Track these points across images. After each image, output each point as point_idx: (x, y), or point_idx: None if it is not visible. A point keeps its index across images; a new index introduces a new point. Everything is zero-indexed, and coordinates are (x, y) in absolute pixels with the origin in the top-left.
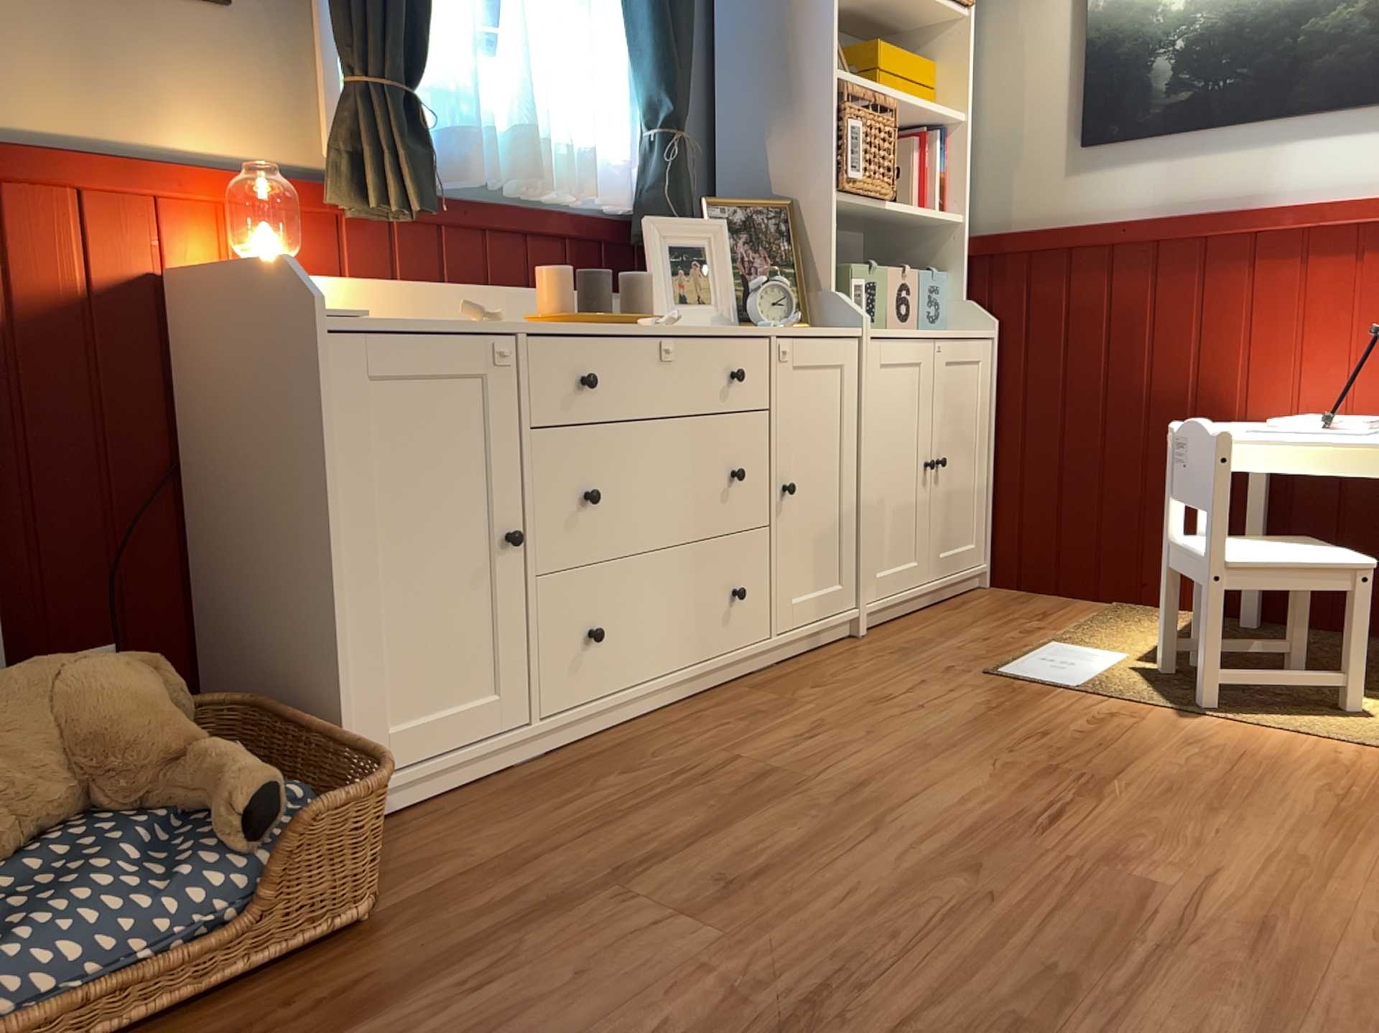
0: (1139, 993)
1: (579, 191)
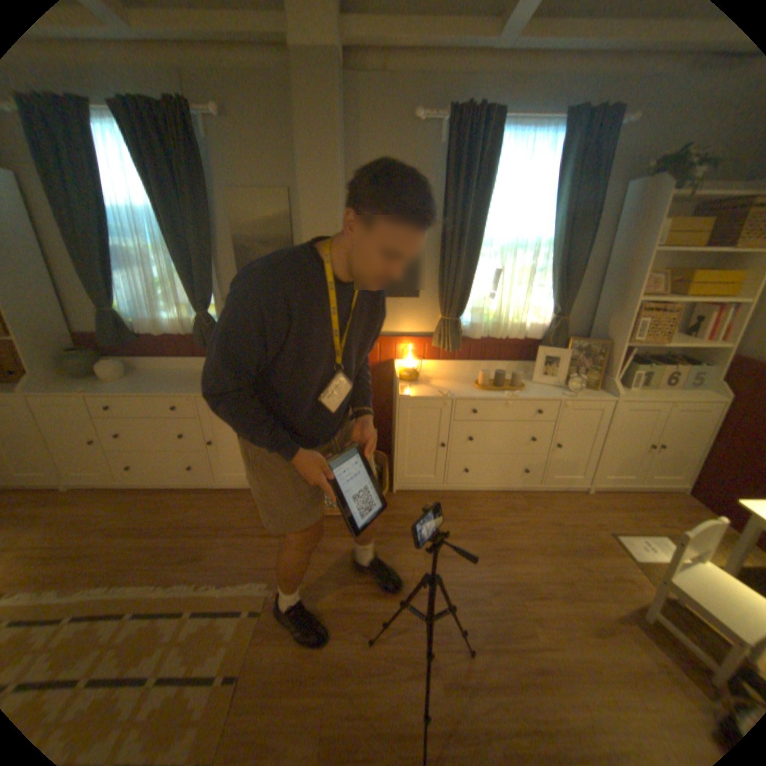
0: (484, 655)
1: (517, 337)
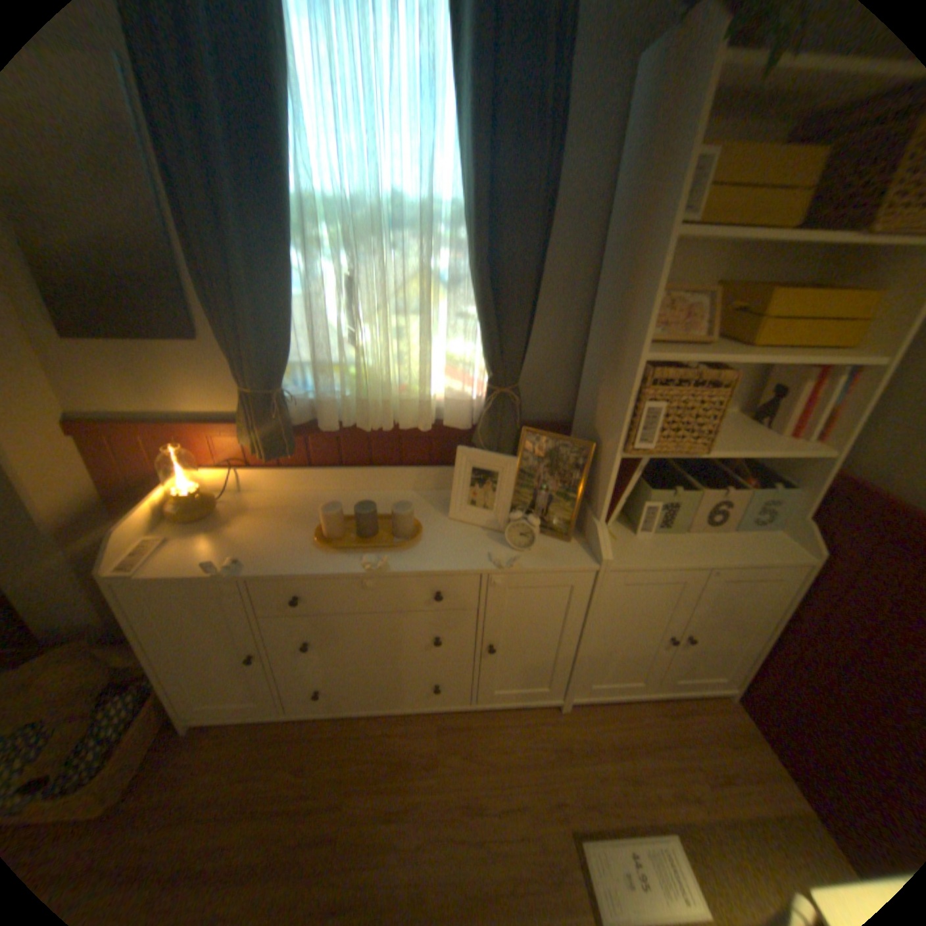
0: None
1: (417, 425)
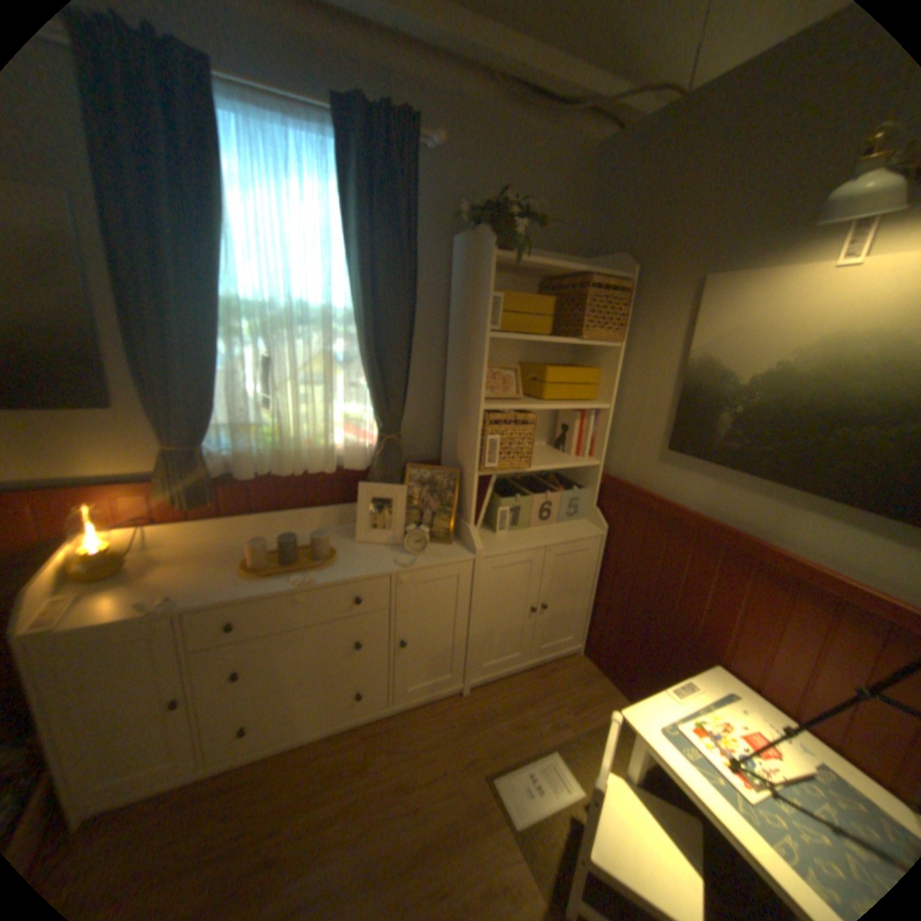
0: None
1: (322, 470)
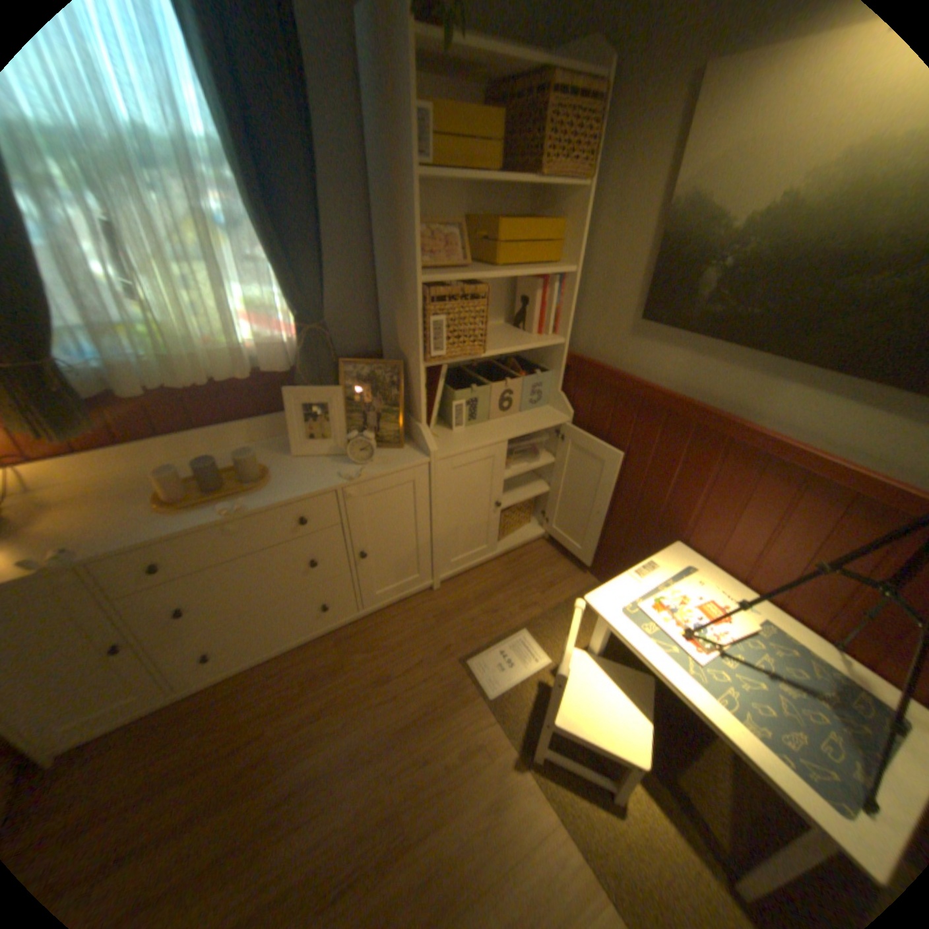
0: None
1: (235, 375)
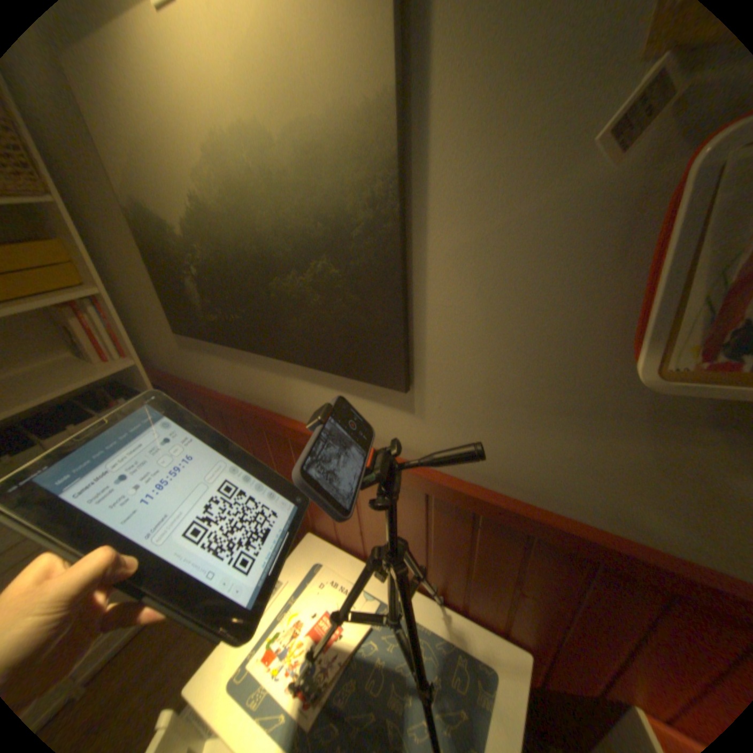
0: None
1: None
